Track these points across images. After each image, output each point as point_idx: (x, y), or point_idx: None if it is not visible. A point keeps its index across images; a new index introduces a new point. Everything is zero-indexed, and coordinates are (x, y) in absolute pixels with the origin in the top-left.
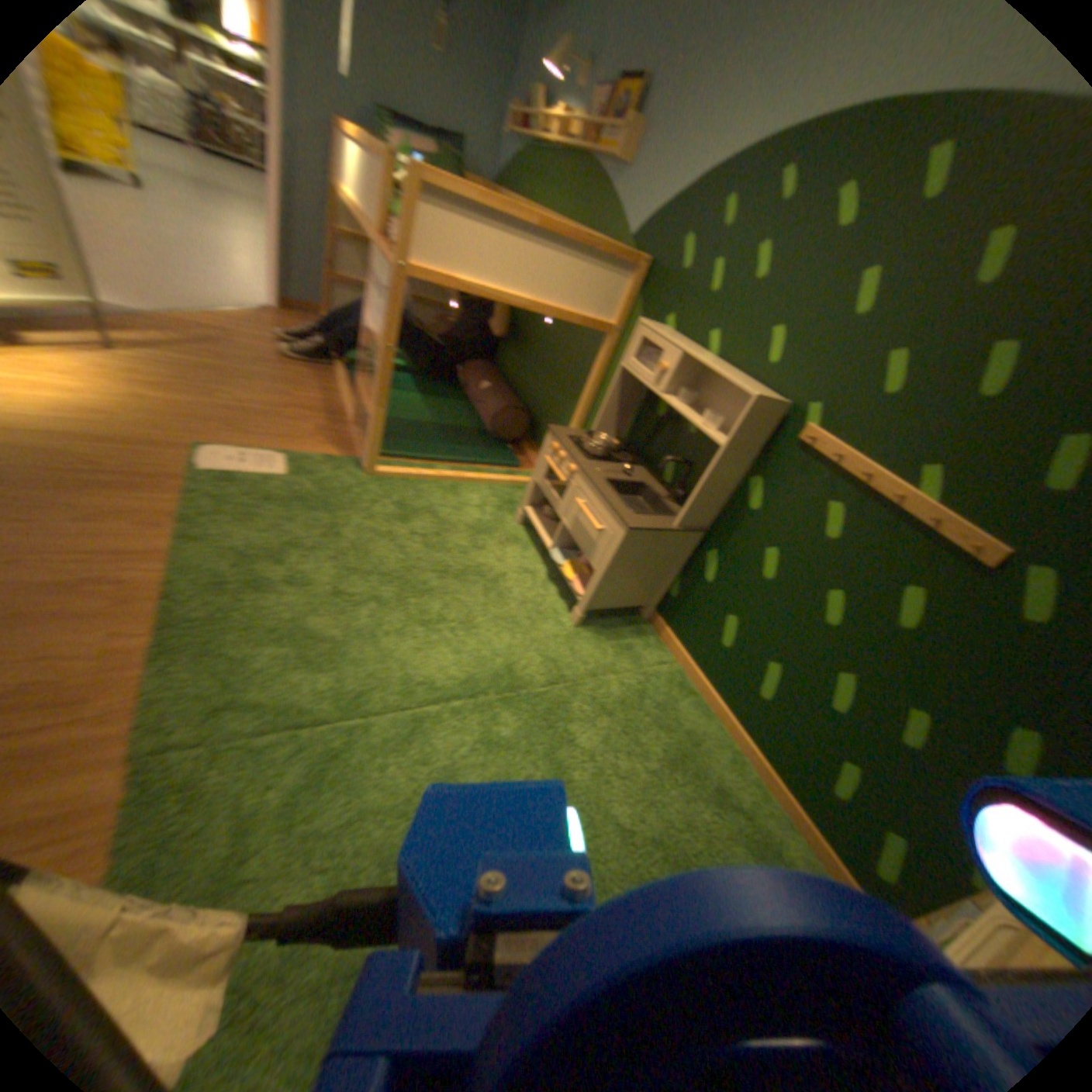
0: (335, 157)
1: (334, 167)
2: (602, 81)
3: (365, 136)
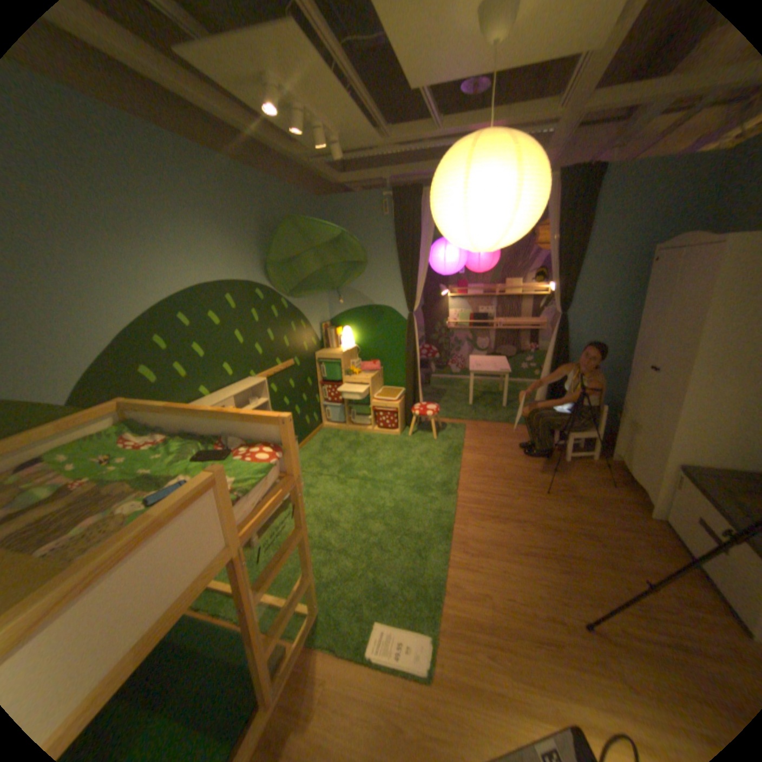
0: None
1: None
2: None
3: None
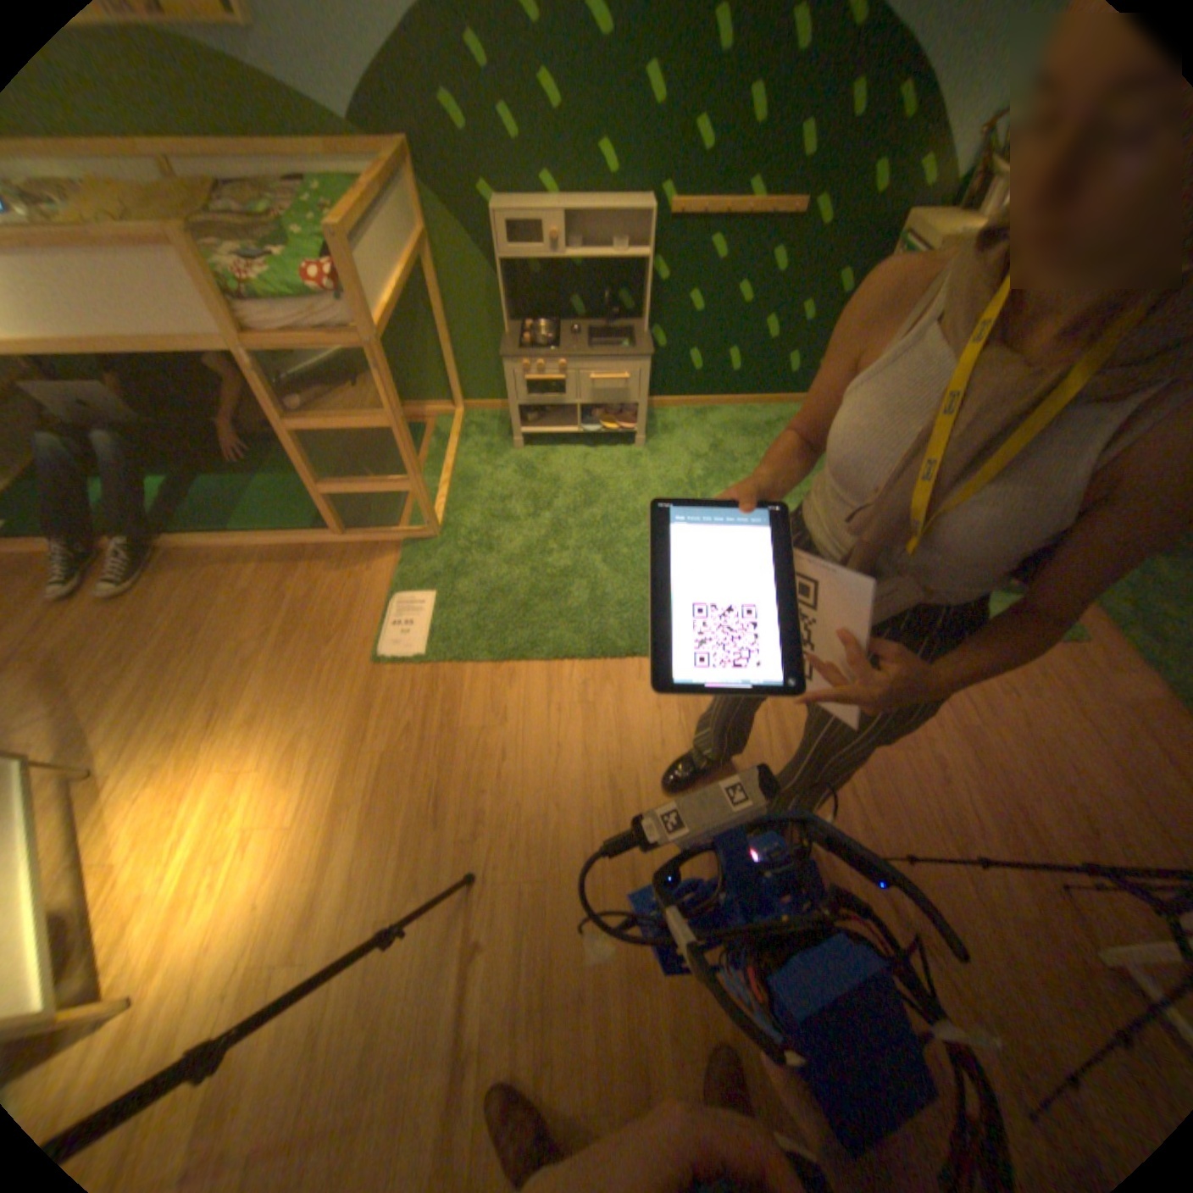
0: None
1: None
2: None
3: None
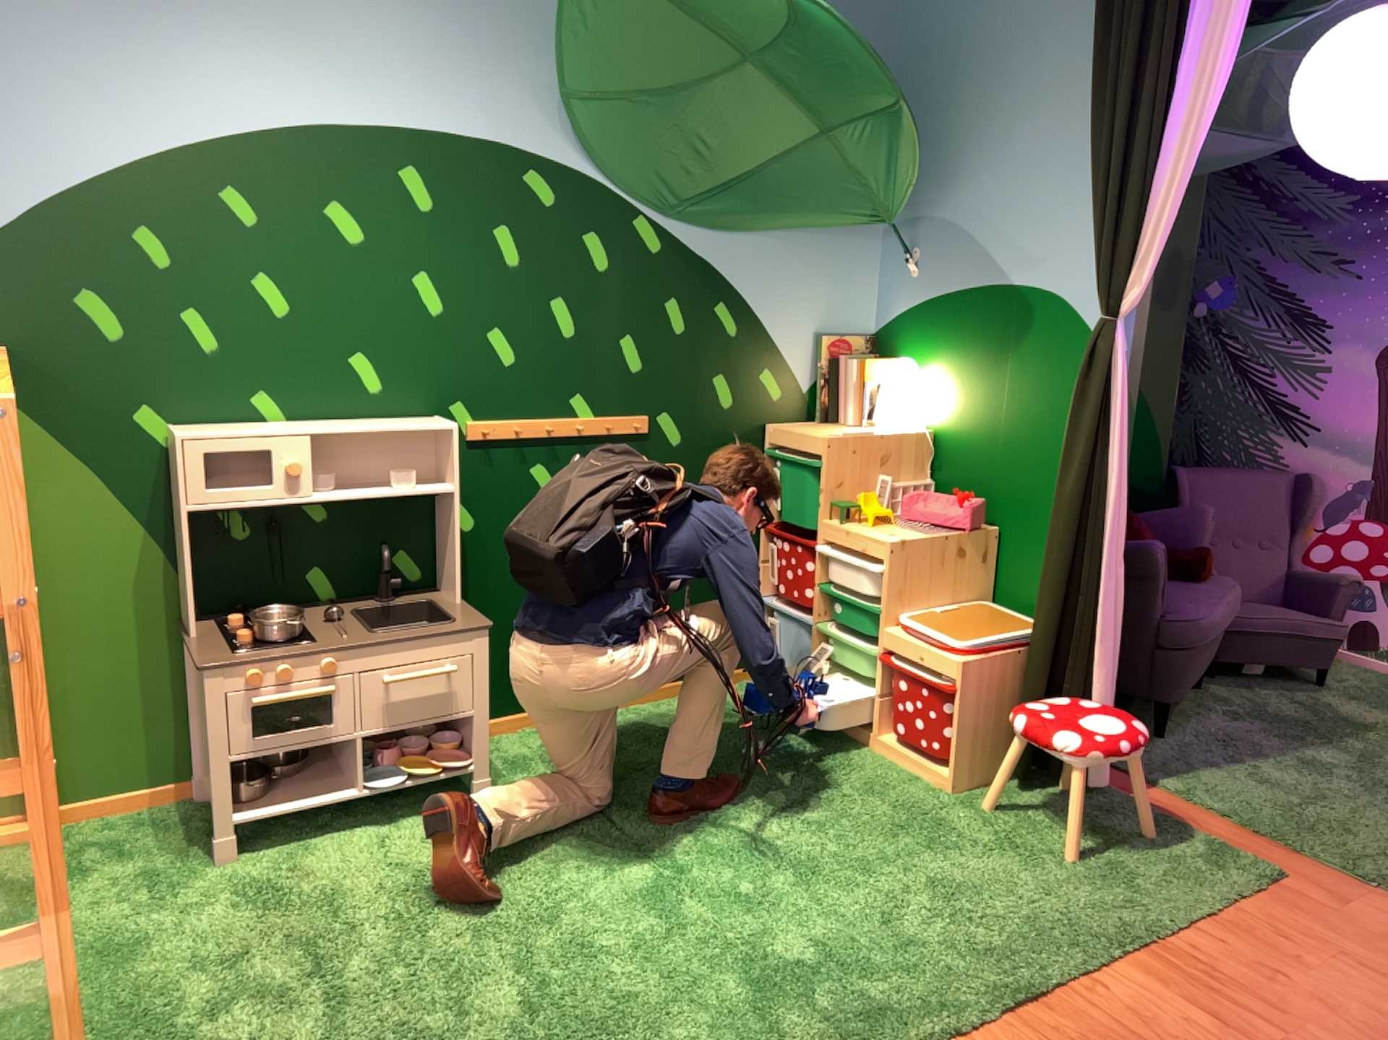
0: None
1: None
2: None
3: None
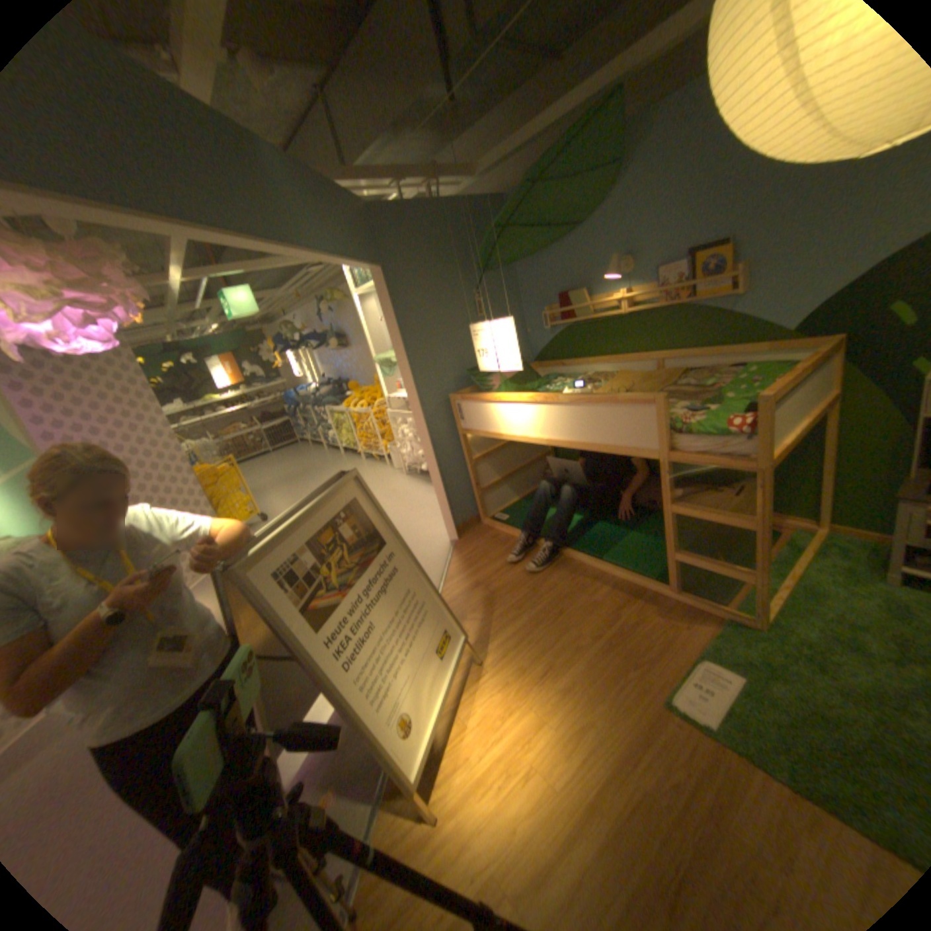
0: (451, 416)
1: (452, 422)
2: (653, 261)
3: (532, 394)
